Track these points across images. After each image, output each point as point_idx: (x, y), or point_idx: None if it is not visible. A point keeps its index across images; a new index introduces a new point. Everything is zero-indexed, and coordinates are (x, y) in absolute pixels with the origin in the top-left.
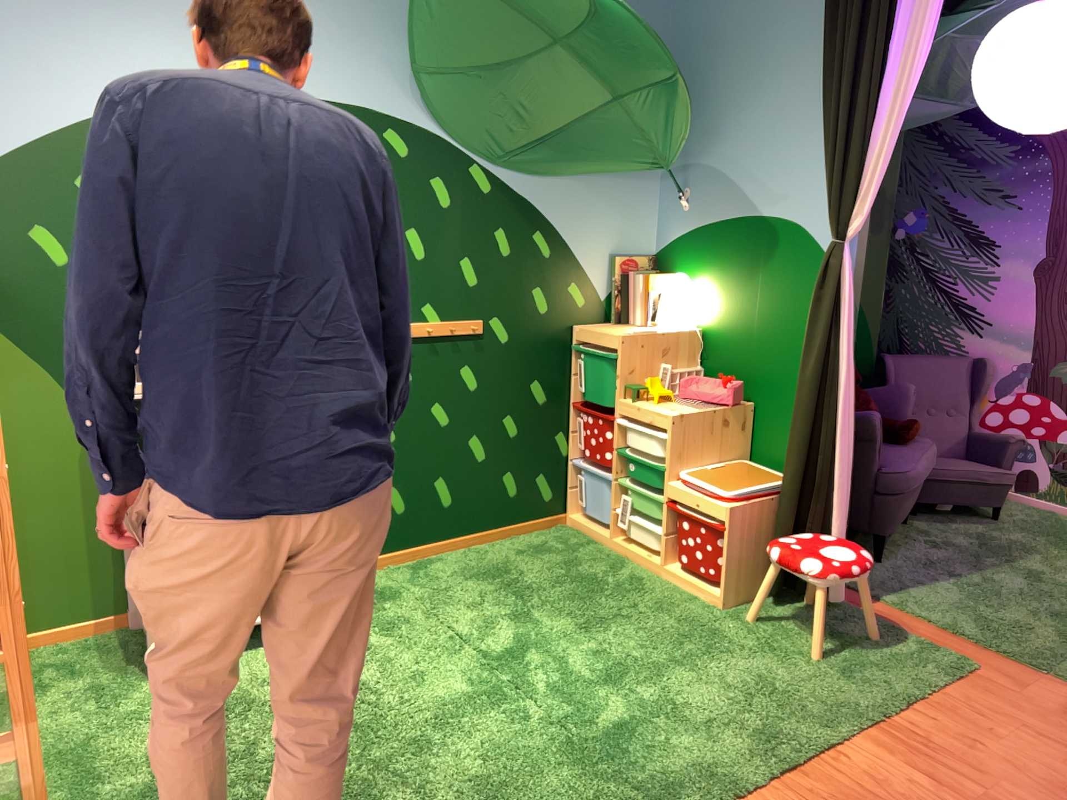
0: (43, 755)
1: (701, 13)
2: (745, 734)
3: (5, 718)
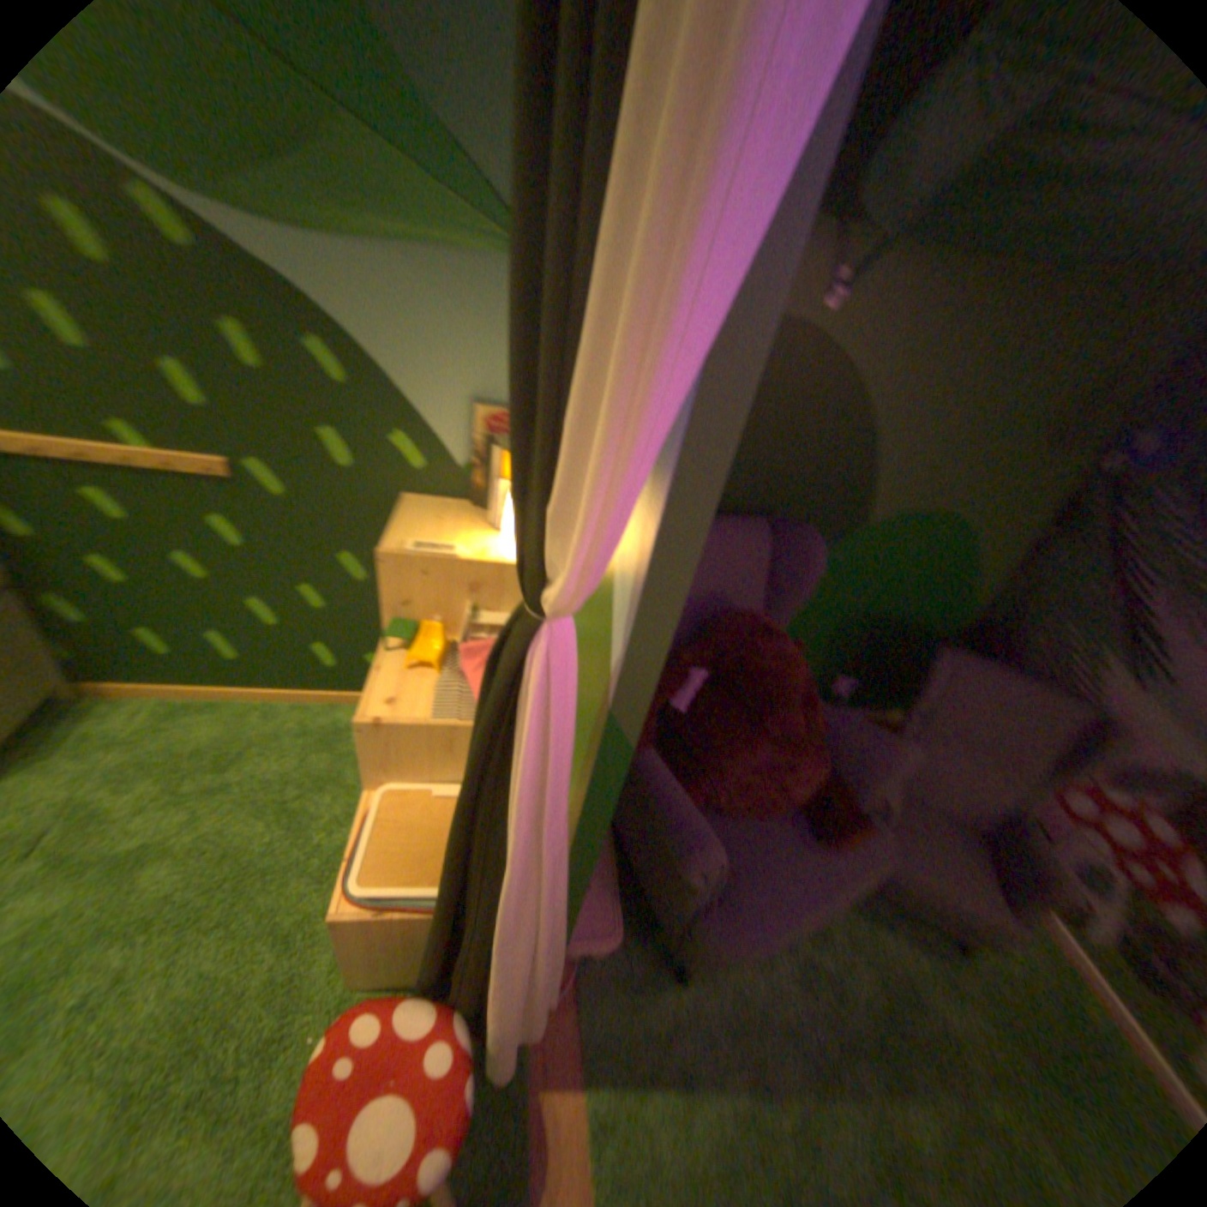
0: None
1: None
2: None
3: None
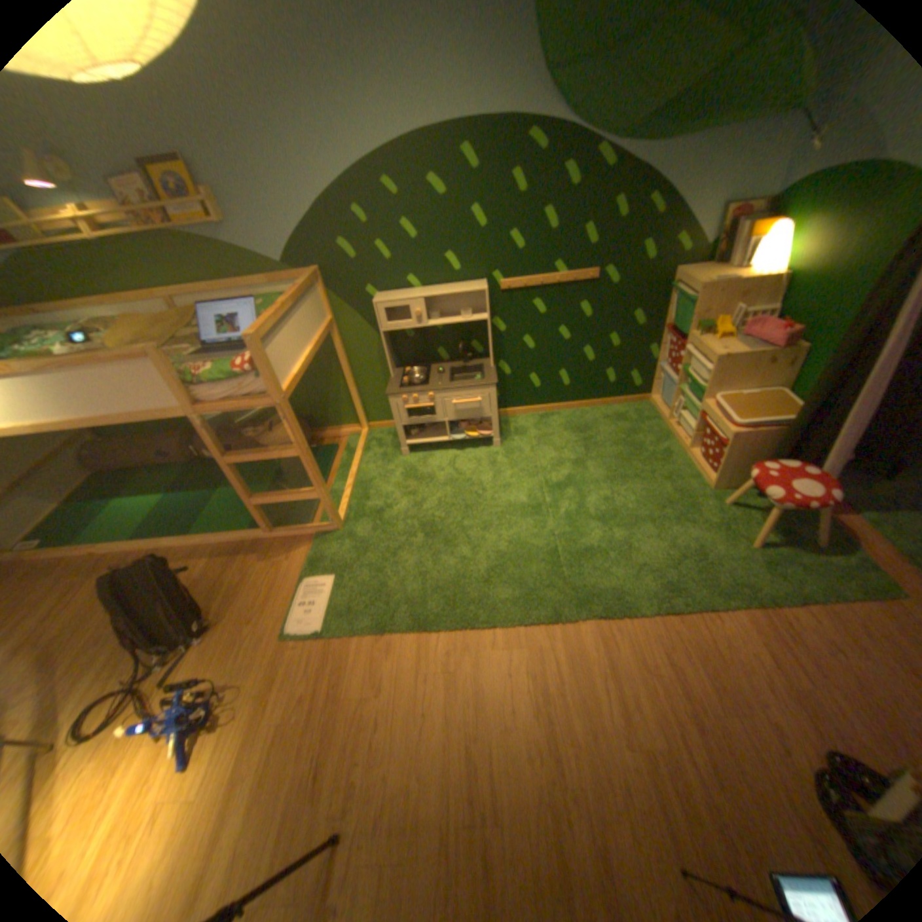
0: (356, 482)
1: None
2: (660, 582)
3: (352, 461)
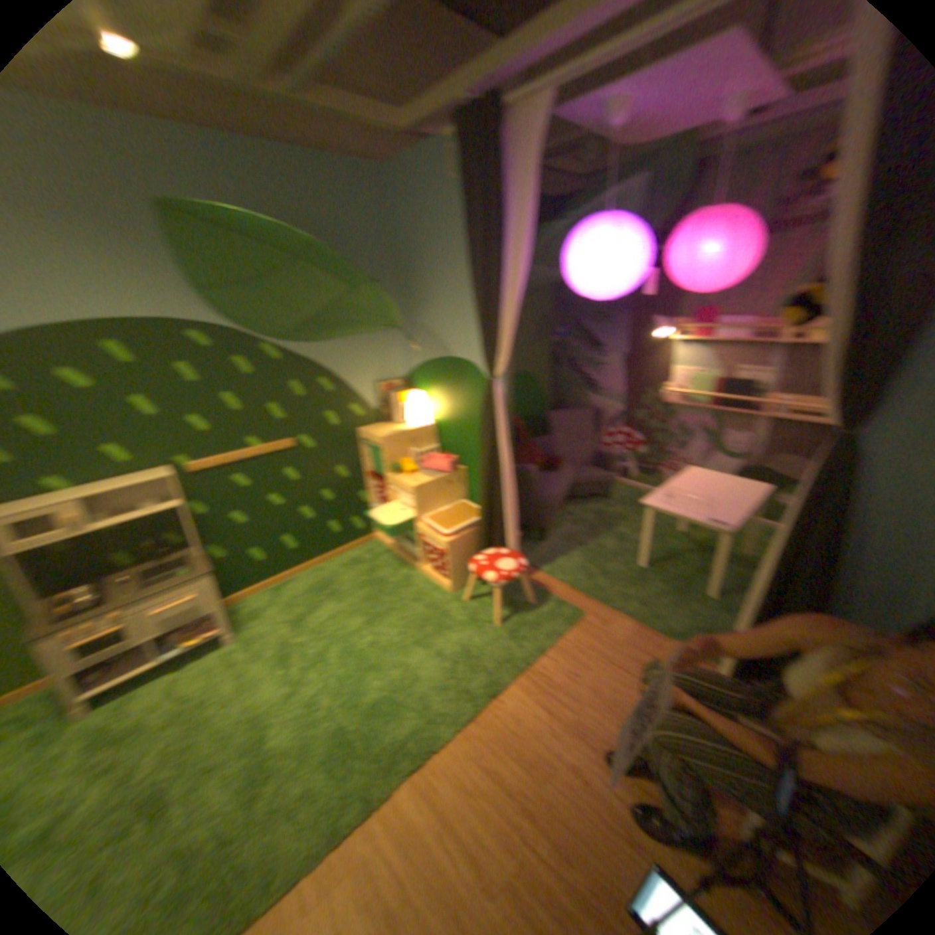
0: None
1: (404, 223)
2: (445, 699)
3: None
